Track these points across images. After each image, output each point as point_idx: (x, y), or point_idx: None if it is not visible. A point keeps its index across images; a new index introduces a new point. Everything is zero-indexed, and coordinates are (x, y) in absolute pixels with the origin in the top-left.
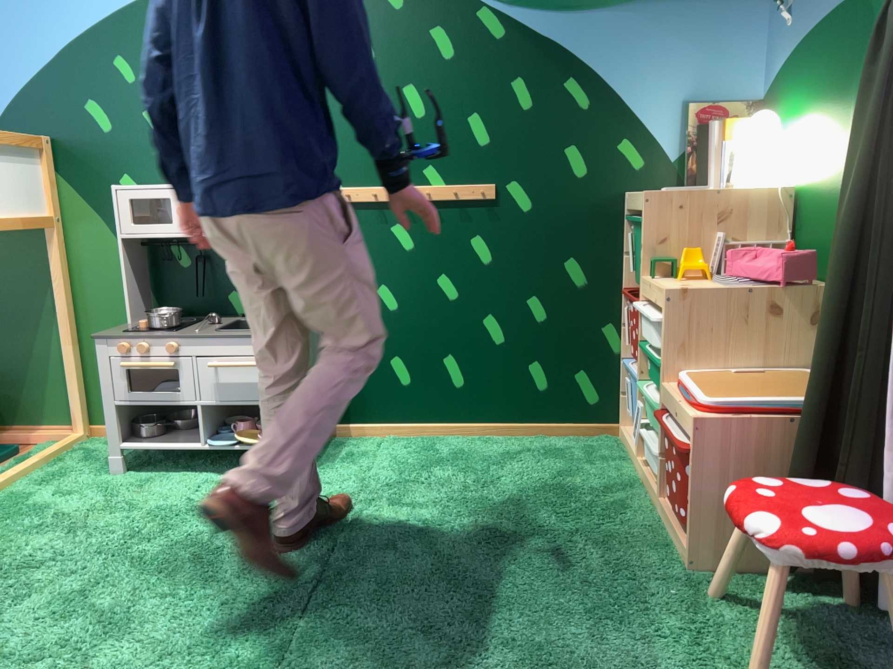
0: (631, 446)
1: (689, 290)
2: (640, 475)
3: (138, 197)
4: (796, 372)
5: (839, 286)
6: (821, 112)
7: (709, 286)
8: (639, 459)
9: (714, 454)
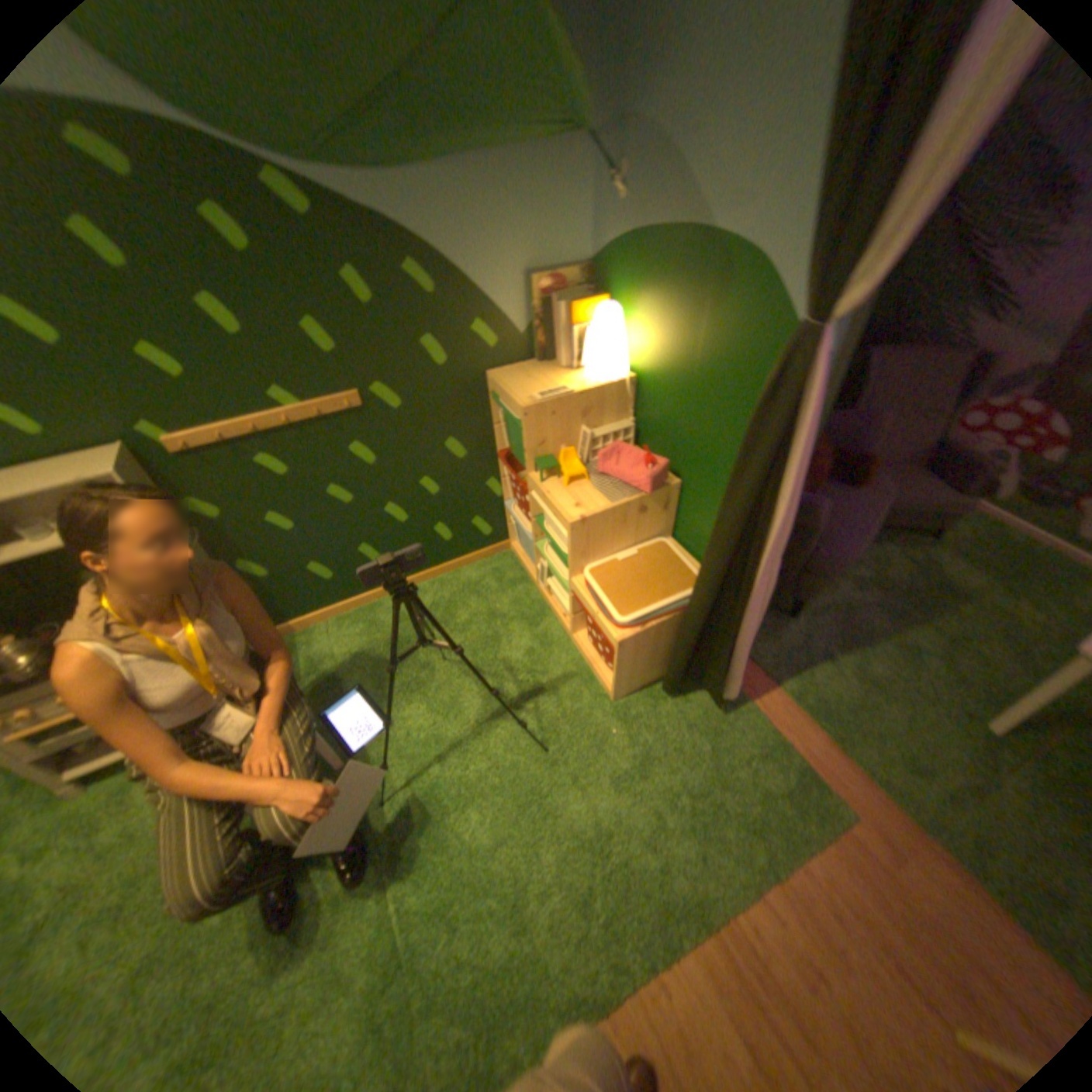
0: (528, 569)
1: (585, 519)
2: (544, 600)
3: None
4: (653, 542)
5: (719, 564)
6: (665, 326)
7: (594, 500)
8: (540, 588)
9: (626, 652)
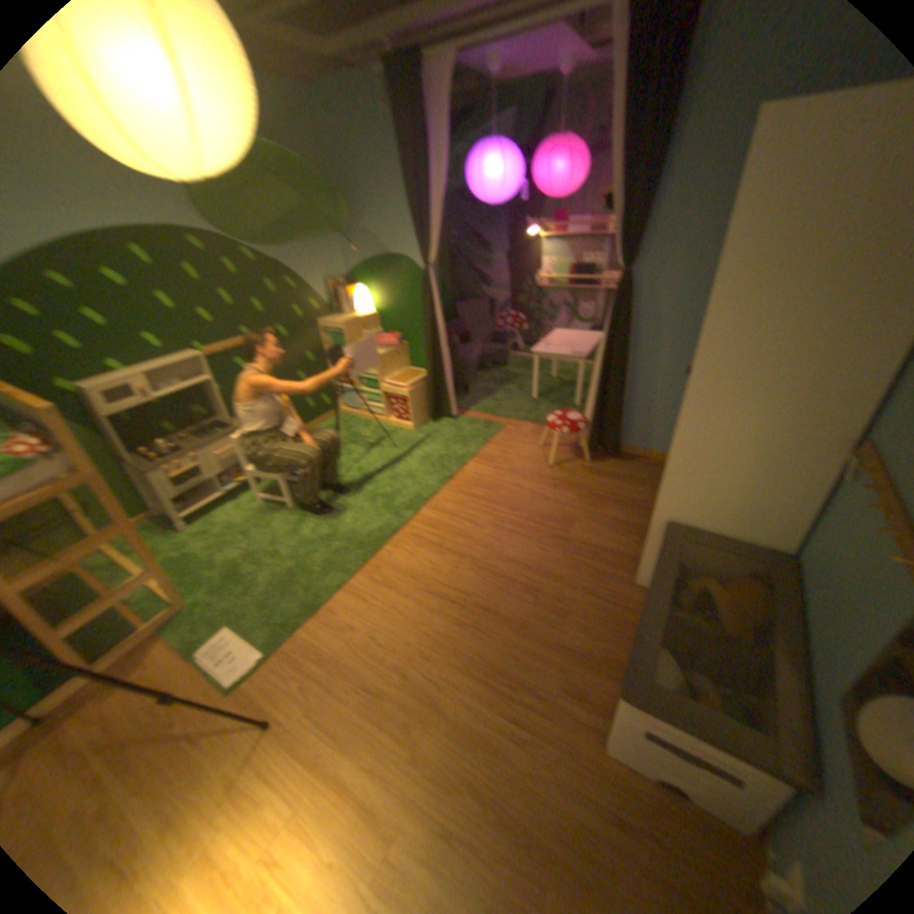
0: (352, 413)
1: (378, 356)
2: (366, 419)
3: (102, 389)
4: (403, 370)
5: (427, 347)
6: (381, 288)
7: (377, 352)
8: (362, 415)
9: (410, 399)
